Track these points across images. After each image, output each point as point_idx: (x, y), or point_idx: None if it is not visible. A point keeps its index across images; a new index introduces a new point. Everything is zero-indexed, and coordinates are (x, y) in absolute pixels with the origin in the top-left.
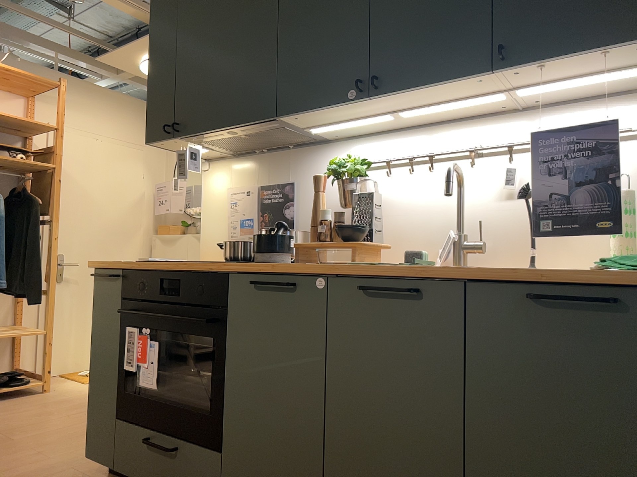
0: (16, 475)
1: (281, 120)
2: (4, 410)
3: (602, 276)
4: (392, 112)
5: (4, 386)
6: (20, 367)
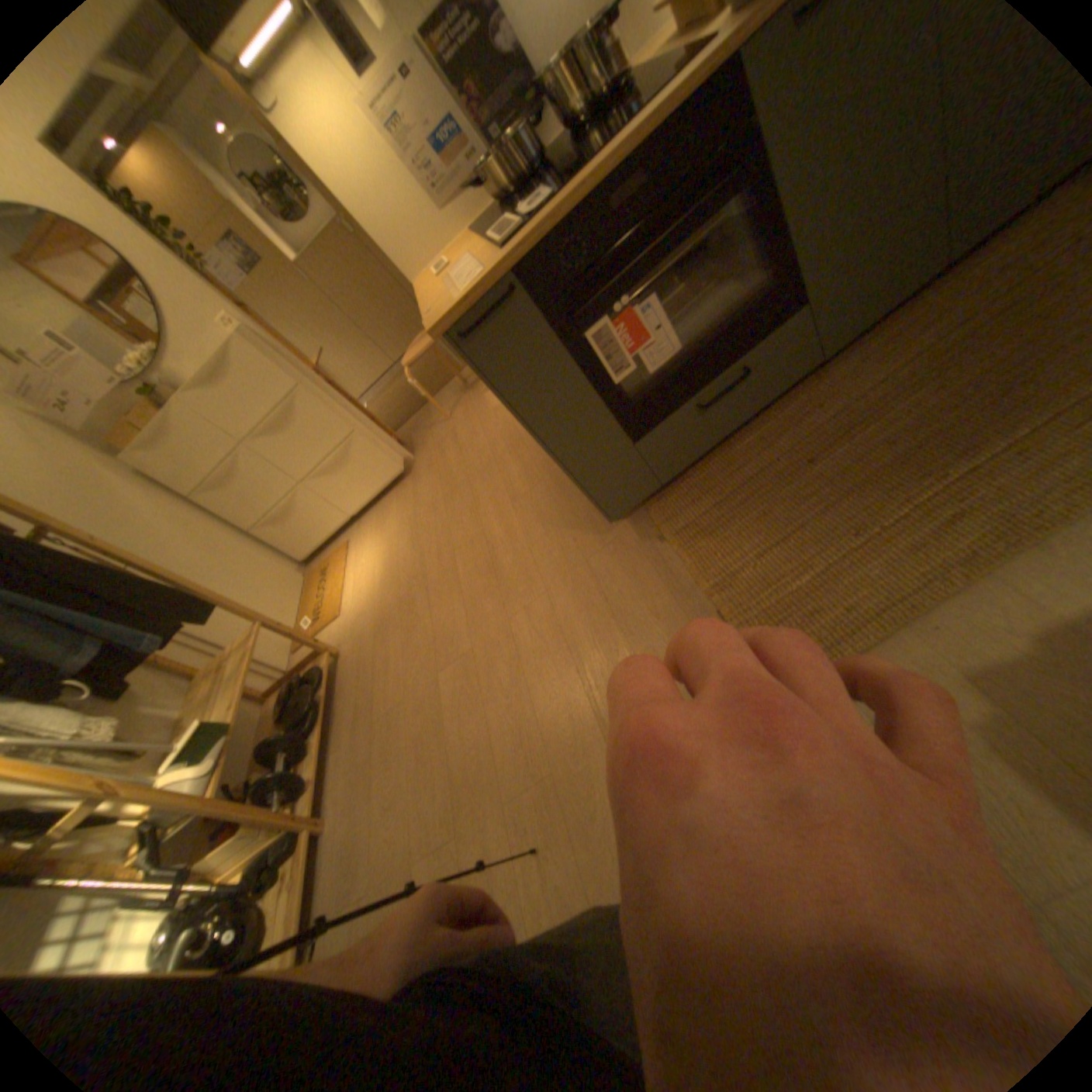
0: (574, 611)
1: None
2: (366, 685)
3: None
4: None
5: (313, 691)
6: (260, 688)
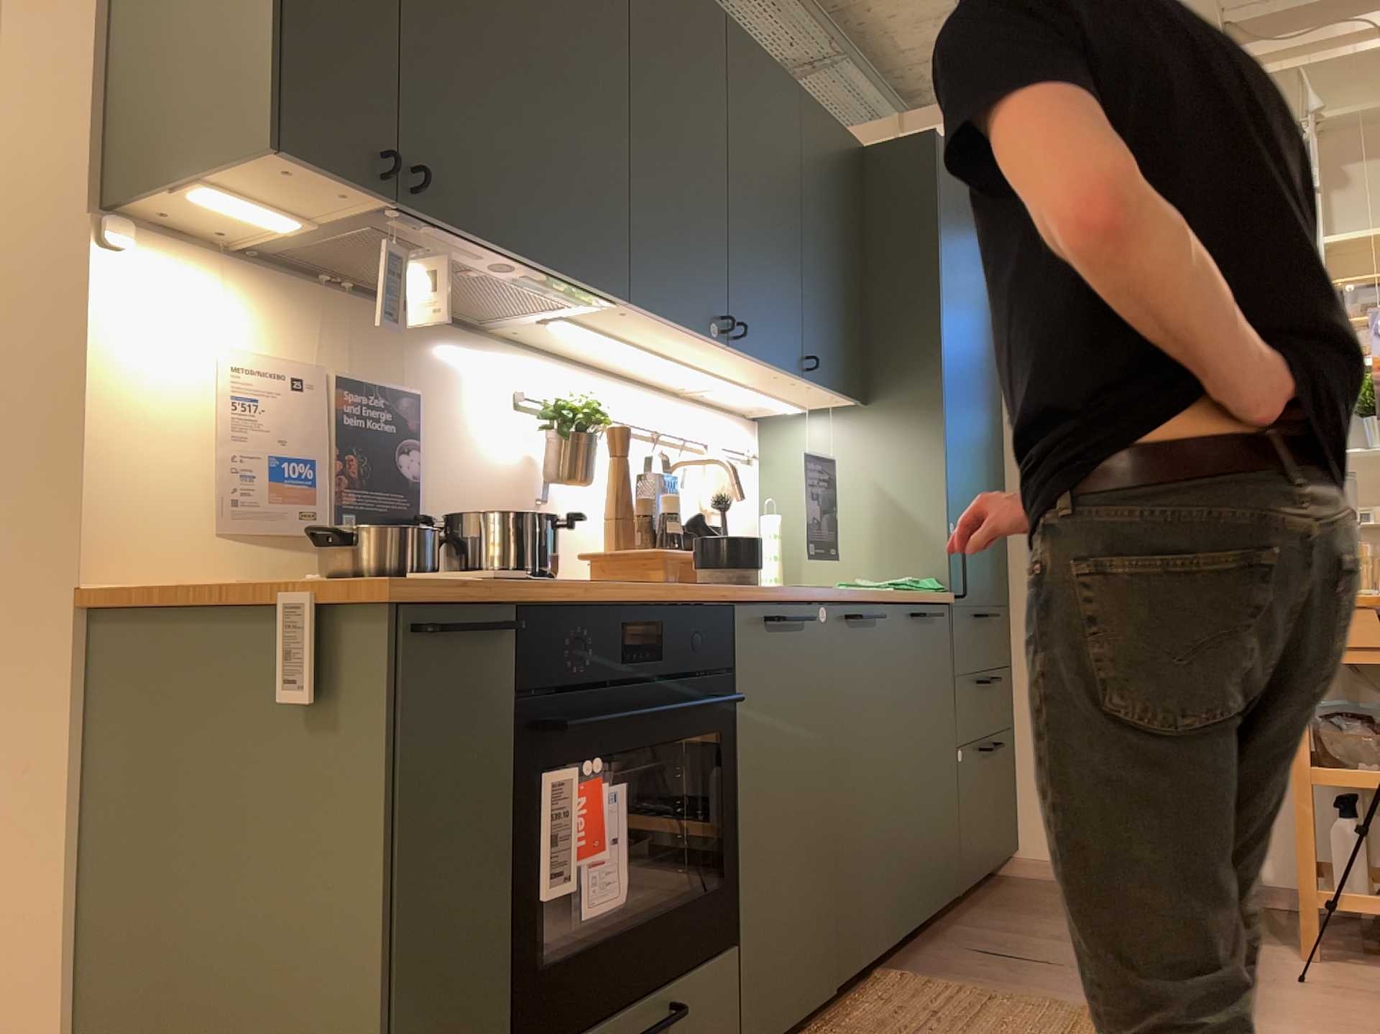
0: None
1: (601, 300)
2: None
3: (938, 596)
4: (668, 355)
5: None
6: None
